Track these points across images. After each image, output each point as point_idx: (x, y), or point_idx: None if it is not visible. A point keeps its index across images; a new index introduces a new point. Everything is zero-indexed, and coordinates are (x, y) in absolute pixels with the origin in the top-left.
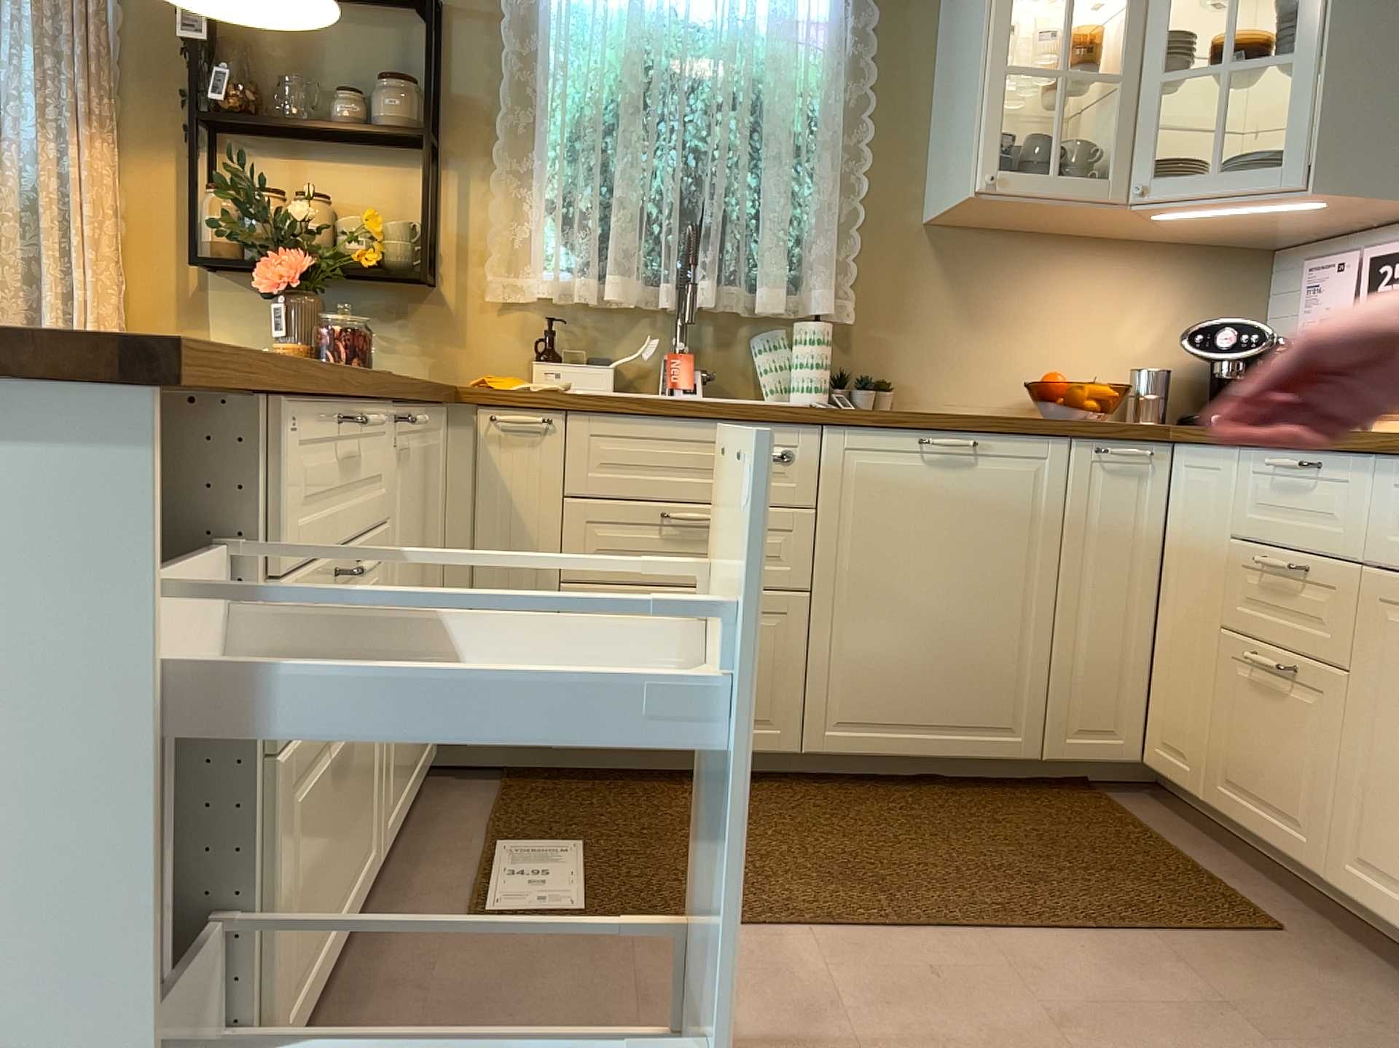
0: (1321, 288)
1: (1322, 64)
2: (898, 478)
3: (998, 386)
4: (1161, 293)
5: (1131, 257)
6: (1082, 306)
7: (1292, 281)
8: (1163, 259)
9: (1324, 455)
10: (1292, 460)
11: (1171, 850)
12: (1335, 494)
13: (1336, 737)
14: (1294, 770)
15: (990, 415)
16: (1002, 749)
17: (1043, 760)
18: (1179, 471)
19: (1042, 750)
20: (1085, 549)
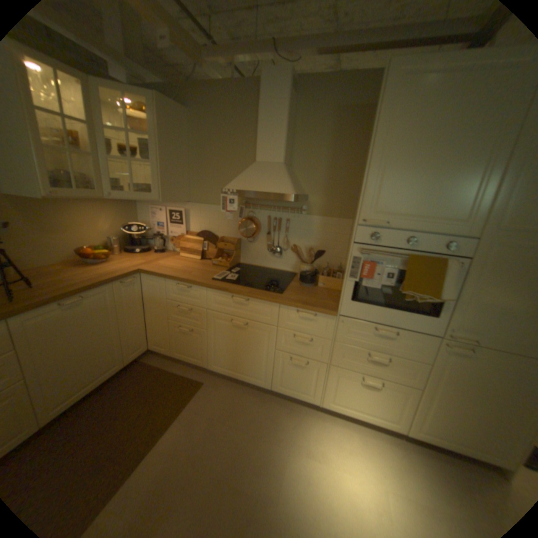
0: (154, 214)
1: (156, 165)
2: (51, 322)
3: (58, 252)
4: (107, 212)
5: (95, 202)
6: (82, 219)
7: (142, 207)
8: (105, 202)
9: (192, 285)
10: (182, 284)
11: (167, 372)
12: (196, 293)
13: (205, 342)
14: (195, 349)
15: (79, 283)
16: (112, 373)
17: (124, 367)
18: (143, 280)
19: (123, 365)
20: (122, 310)
